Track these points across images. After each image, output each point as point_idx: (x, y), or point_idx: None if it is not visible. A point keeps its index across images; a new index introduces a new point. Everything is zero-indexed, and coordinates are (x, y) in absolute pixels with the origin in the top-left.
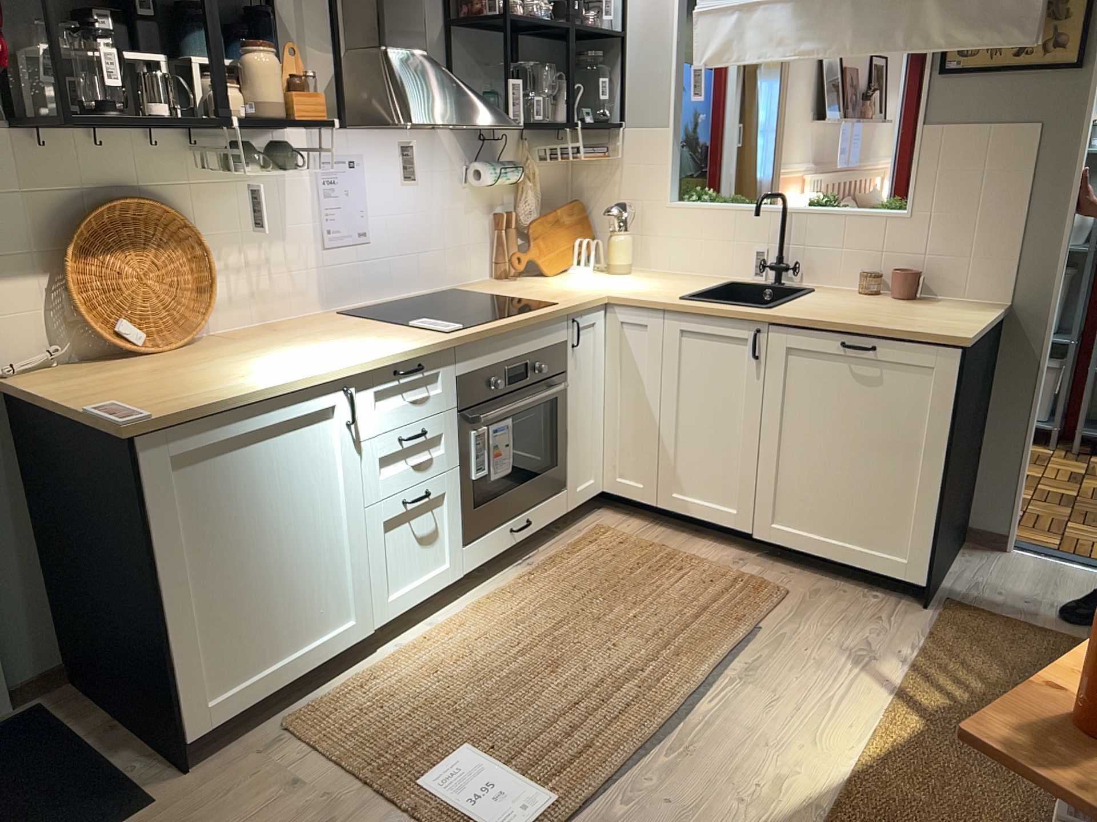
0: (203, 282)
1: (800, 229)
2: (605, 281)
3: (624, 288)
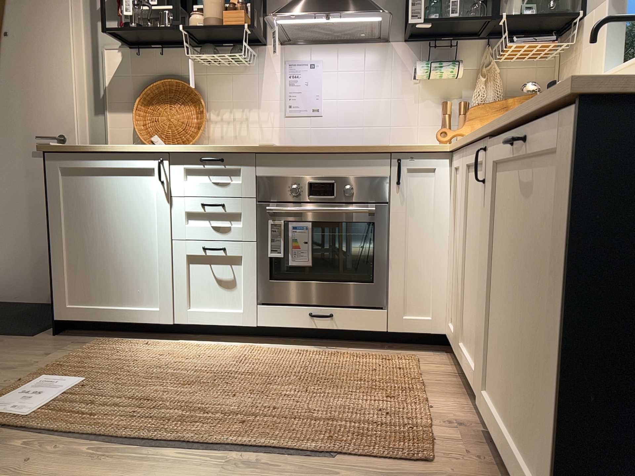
0: (200, 123)
1: None
2: None
3: None
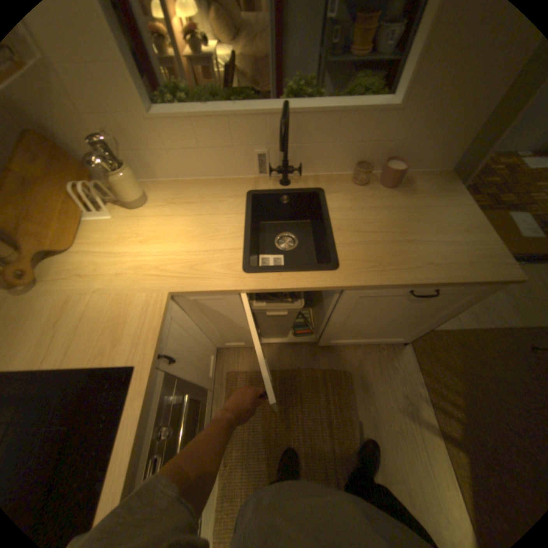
0: None
1: (295, 130)
2: (135, 234)
3: (169, 256)
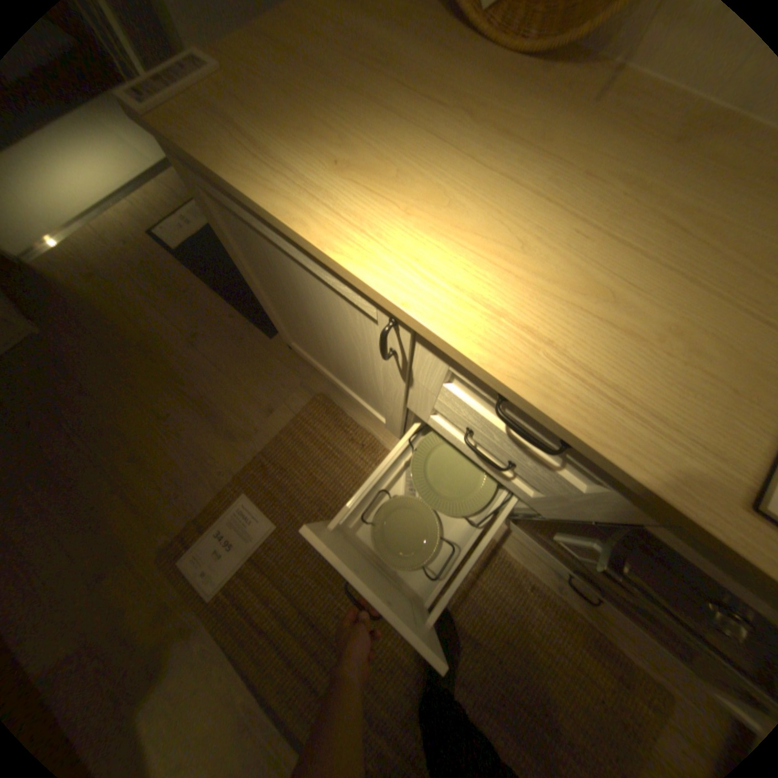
0: None
1: None
2: None
3: None
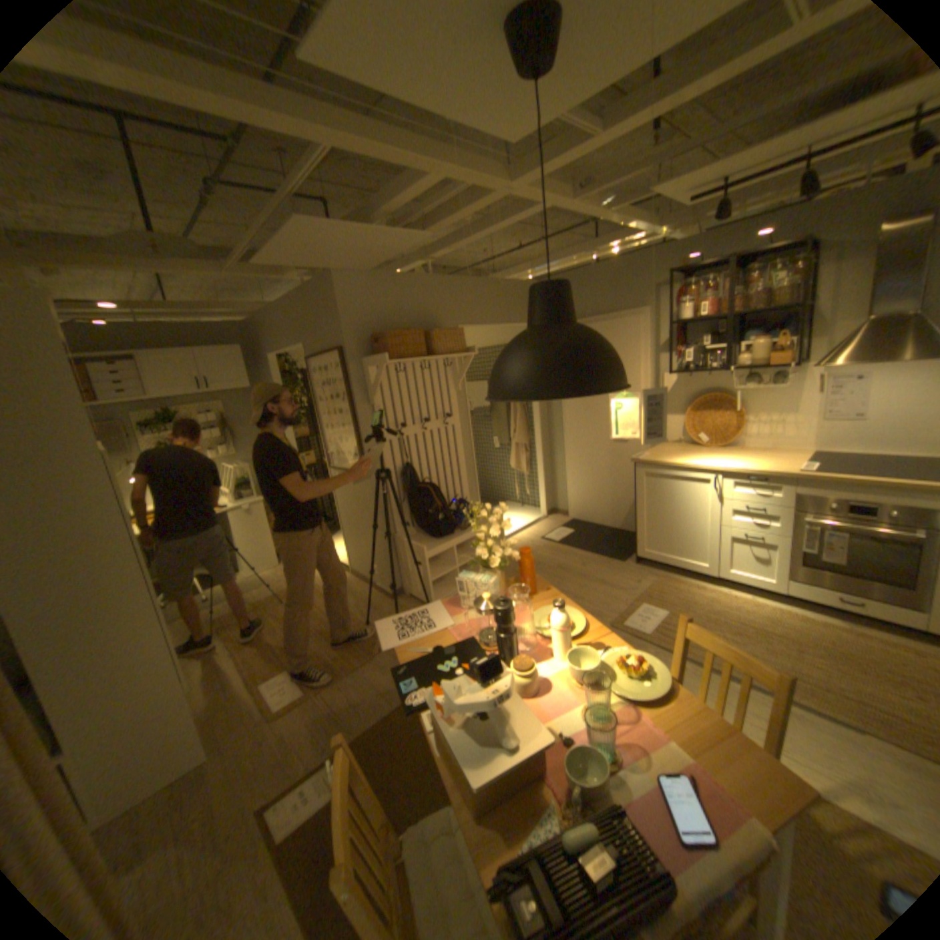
0: (739, 425)
1: None
2: None
3: None
